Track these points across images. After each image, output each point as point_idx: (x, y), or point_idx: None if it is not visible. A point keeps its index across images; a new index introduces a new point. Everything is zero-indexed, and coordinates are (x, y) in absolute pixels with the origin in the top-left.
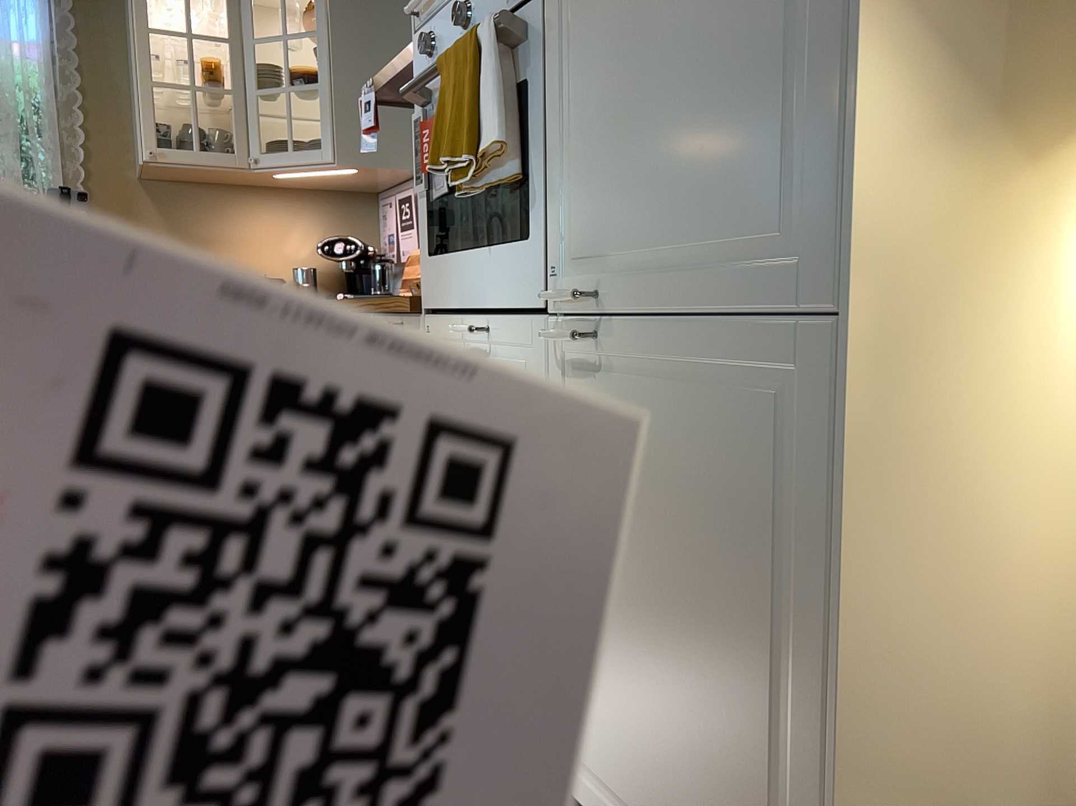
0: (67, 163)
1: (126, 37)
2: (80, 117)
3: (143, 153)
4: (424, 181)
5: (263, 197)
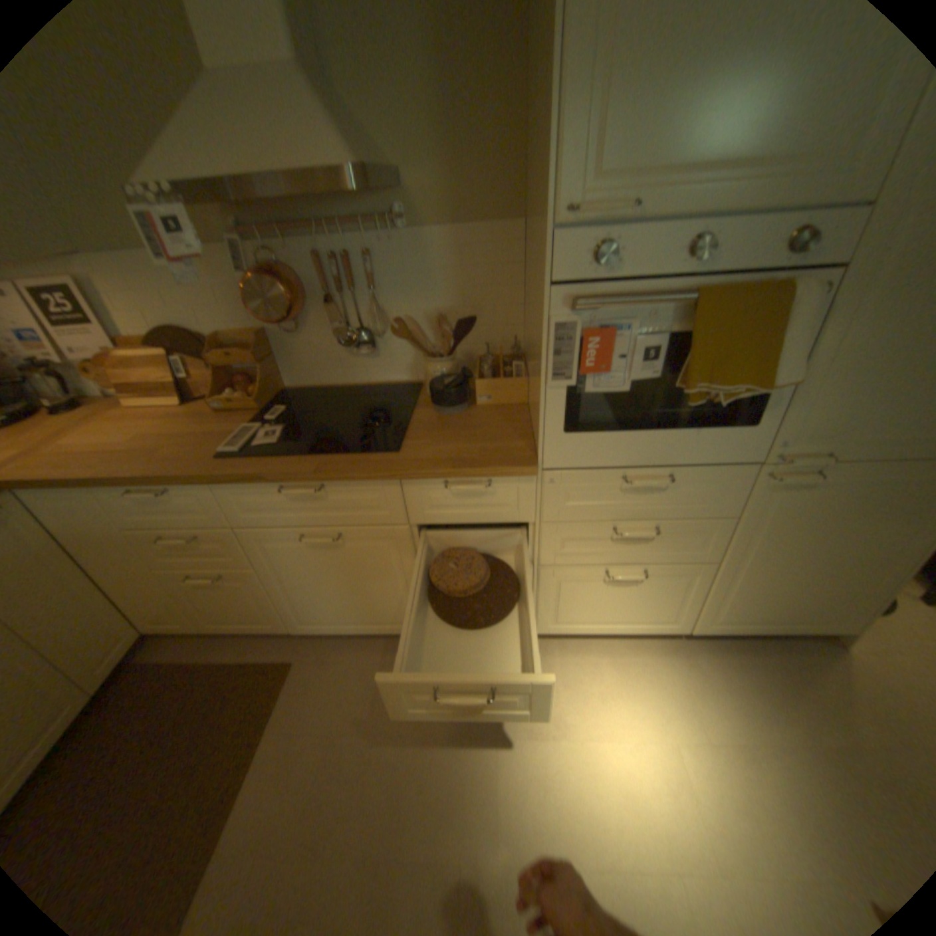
0: None
1: None
2: None
3: None
4: (567, 377)
5: None
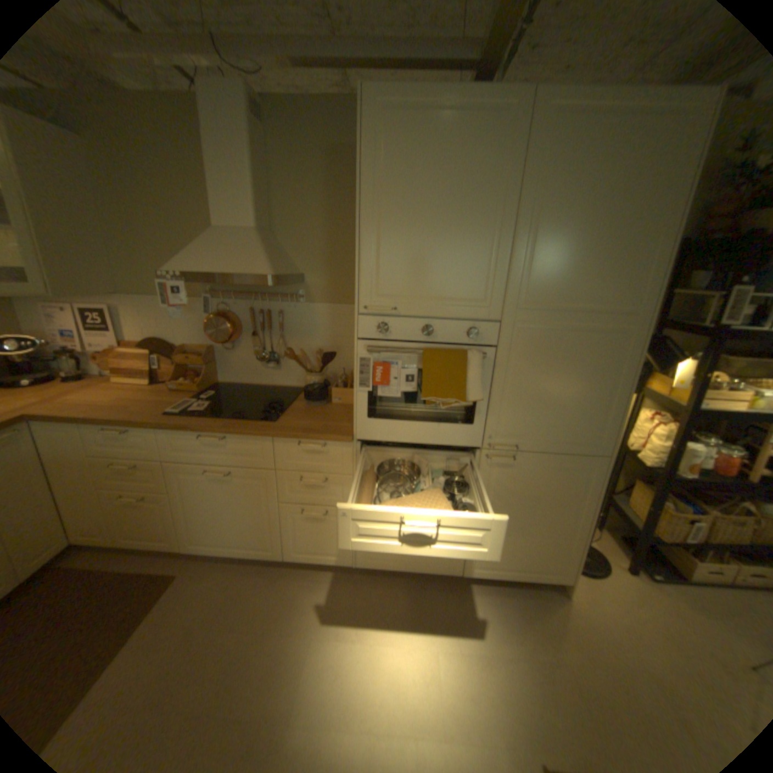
0: None
1: None
2: None
3: None
4: (367, 387)
5: None
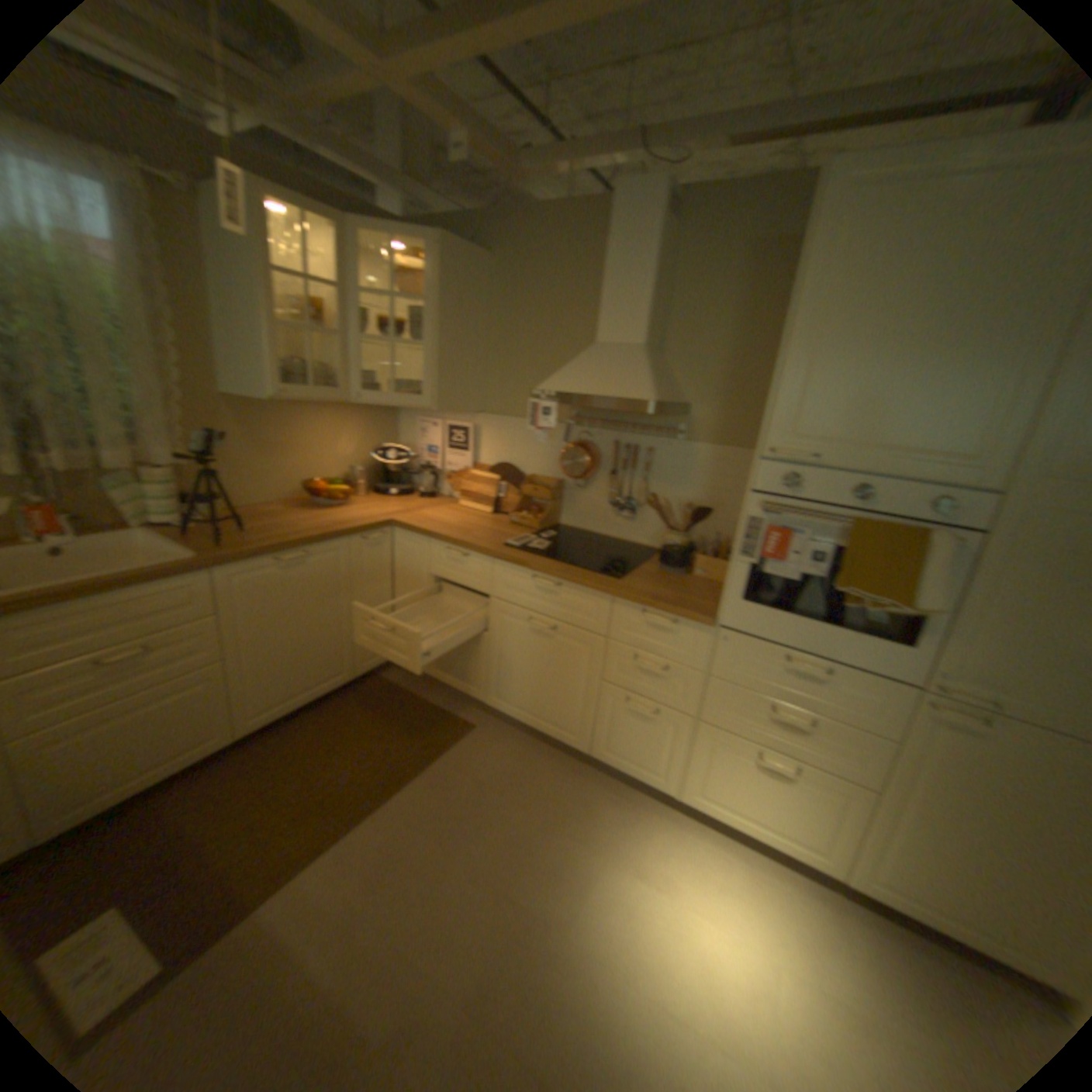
0: (144, 379)
1: (195, 246)
2: (159, 332)
3: (264, 391)
4: (750, 557)
5: (318, 408)
